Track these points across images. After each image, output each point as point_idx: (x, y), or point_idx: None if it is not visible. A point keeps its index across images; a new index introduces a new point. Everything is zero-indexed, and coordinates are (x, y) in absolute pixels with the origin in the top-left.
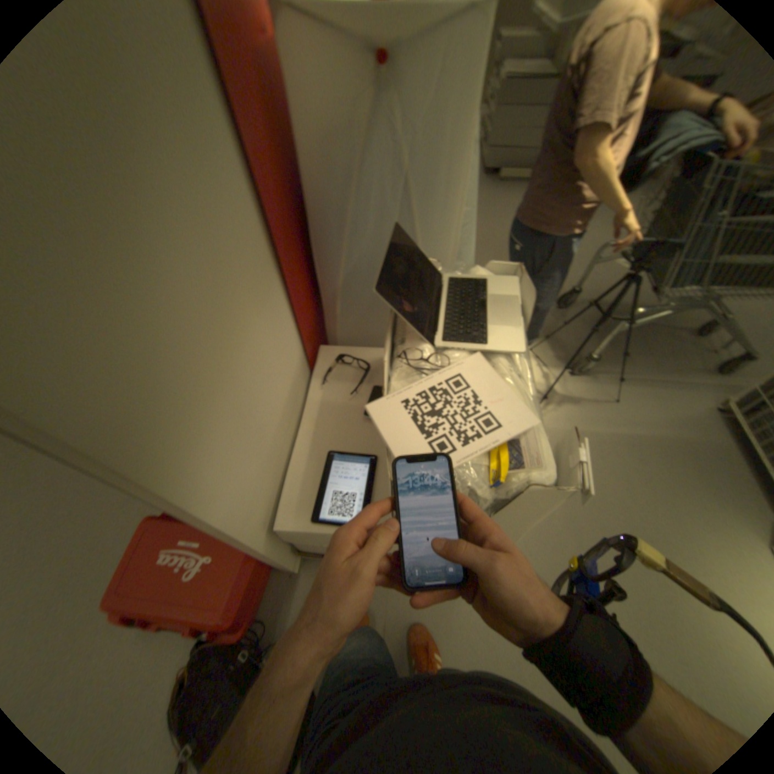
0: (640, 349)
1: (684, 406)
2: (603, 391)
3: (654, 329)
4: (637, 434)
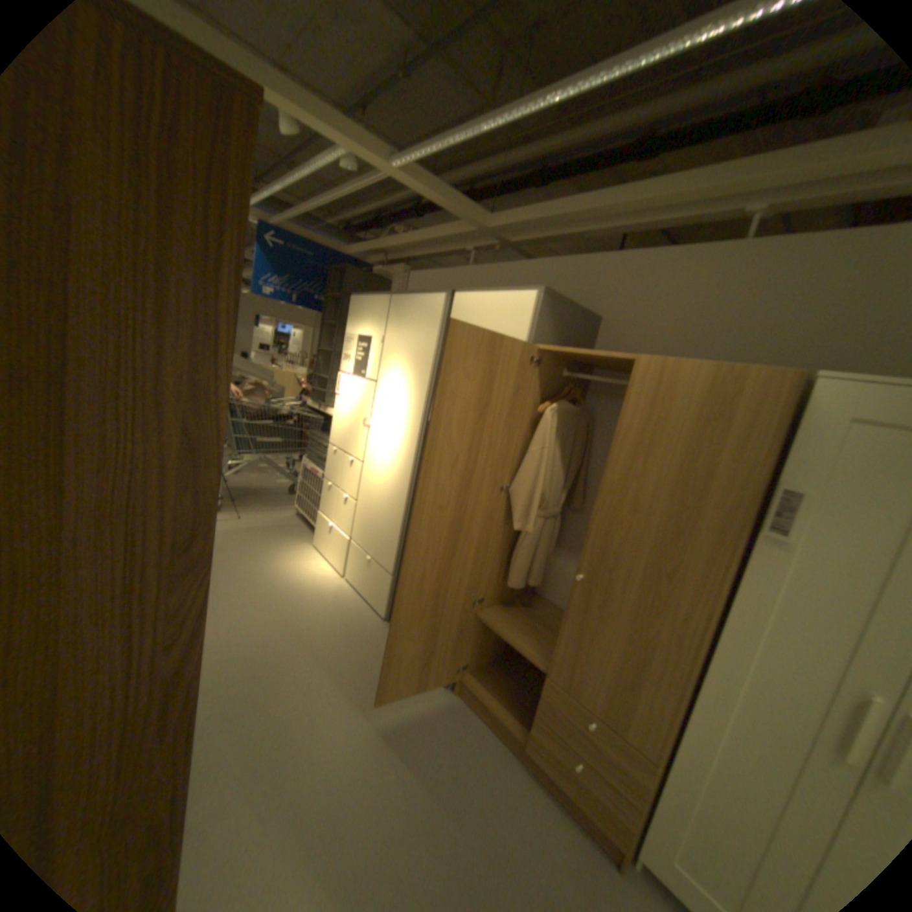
0: (255, 502)
1: (277, 516)
2: (230, 517)
3: (263, 494)
4: (250, 527)
